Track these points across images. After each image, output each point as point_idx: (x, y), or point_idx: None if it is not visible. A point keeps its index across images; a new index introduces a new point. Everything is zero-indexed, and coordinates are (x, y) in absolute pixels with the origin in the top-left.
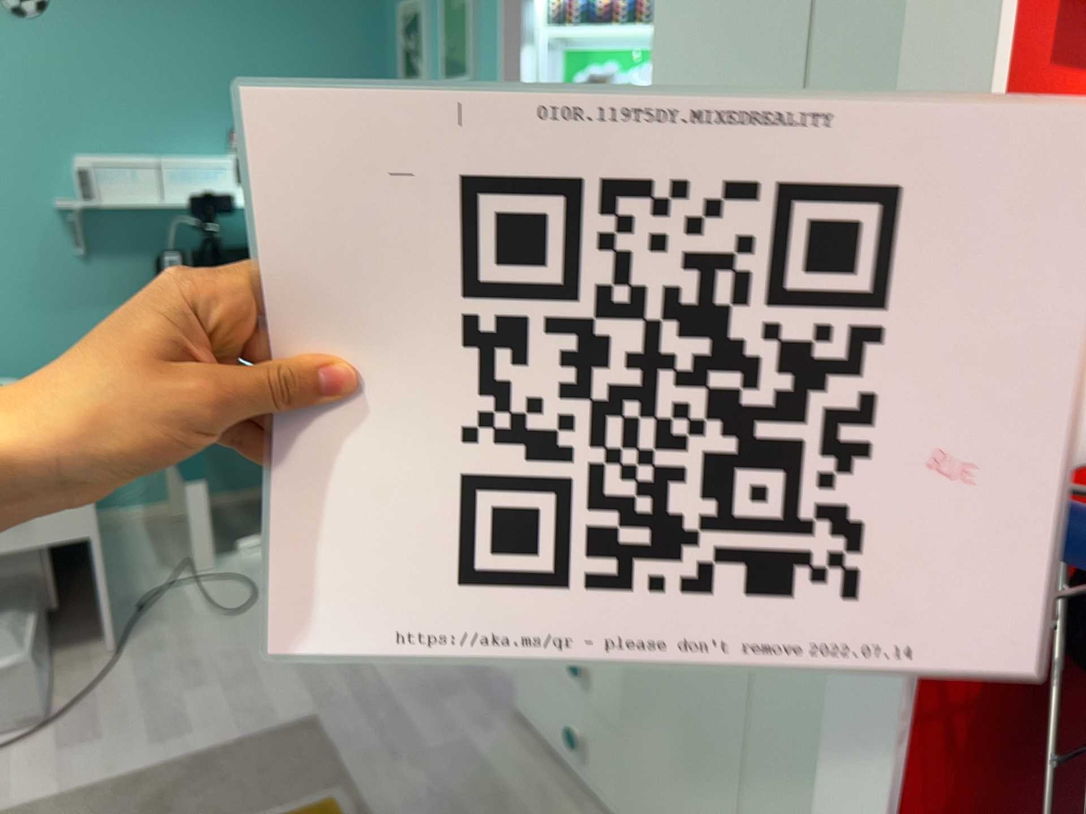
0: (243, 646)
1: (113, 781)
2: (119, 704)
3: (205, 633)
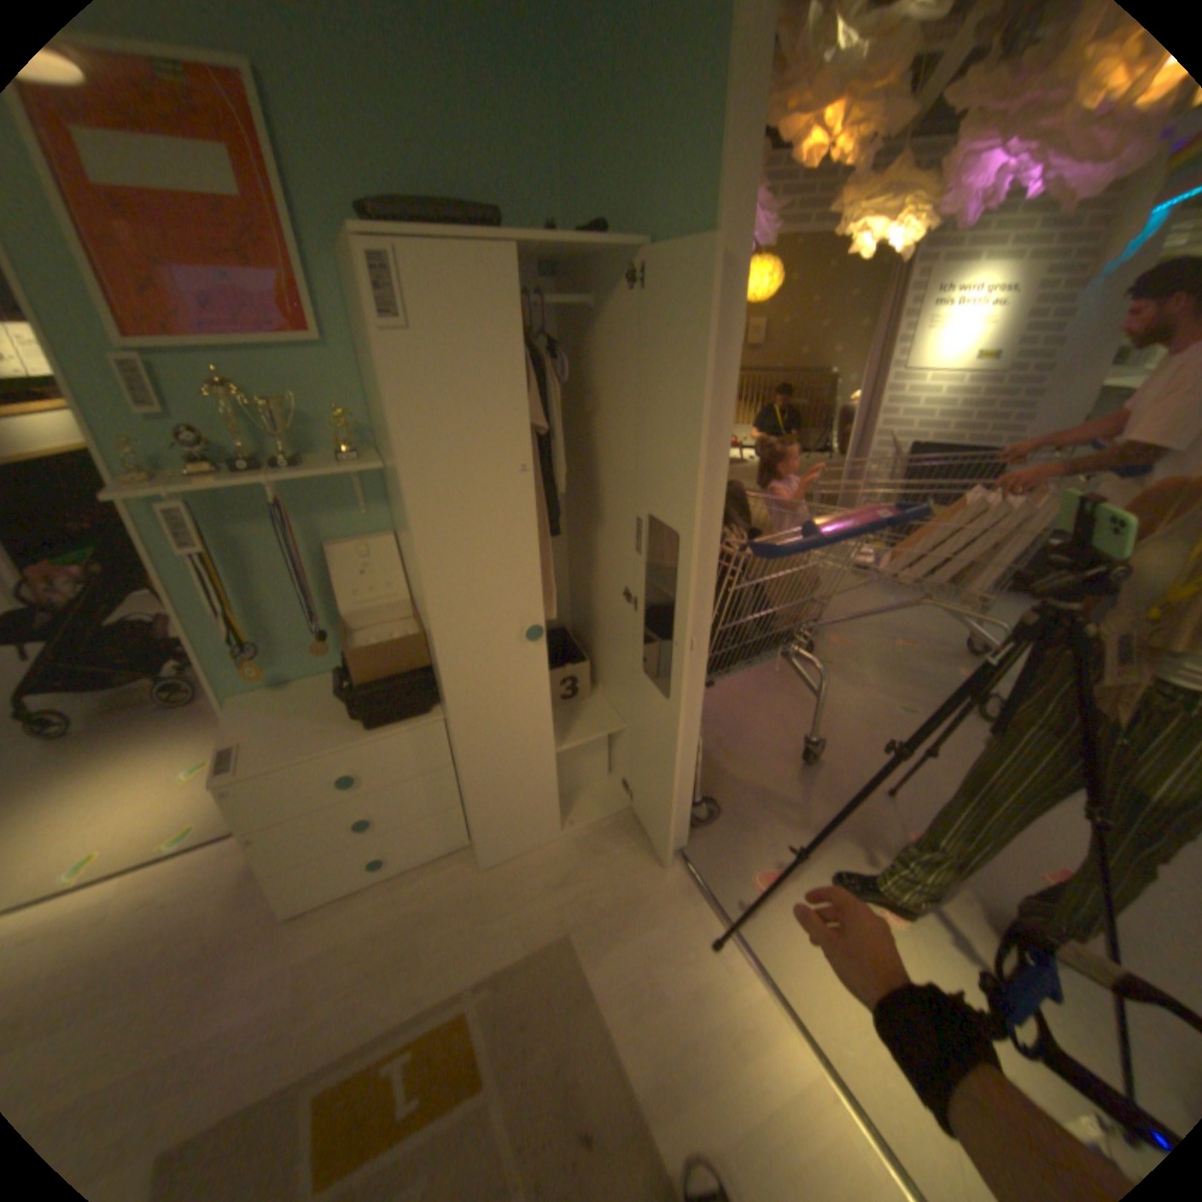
0: None
1: None
2: None
3: None
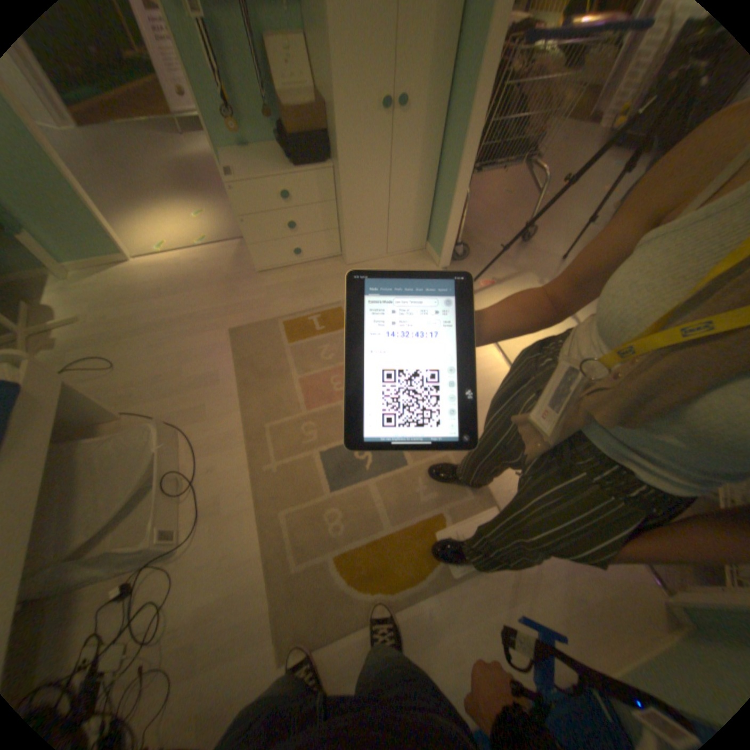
0: (151, 359)
1: (238, 391)
2: (175, 403)
3: (123, 377)
